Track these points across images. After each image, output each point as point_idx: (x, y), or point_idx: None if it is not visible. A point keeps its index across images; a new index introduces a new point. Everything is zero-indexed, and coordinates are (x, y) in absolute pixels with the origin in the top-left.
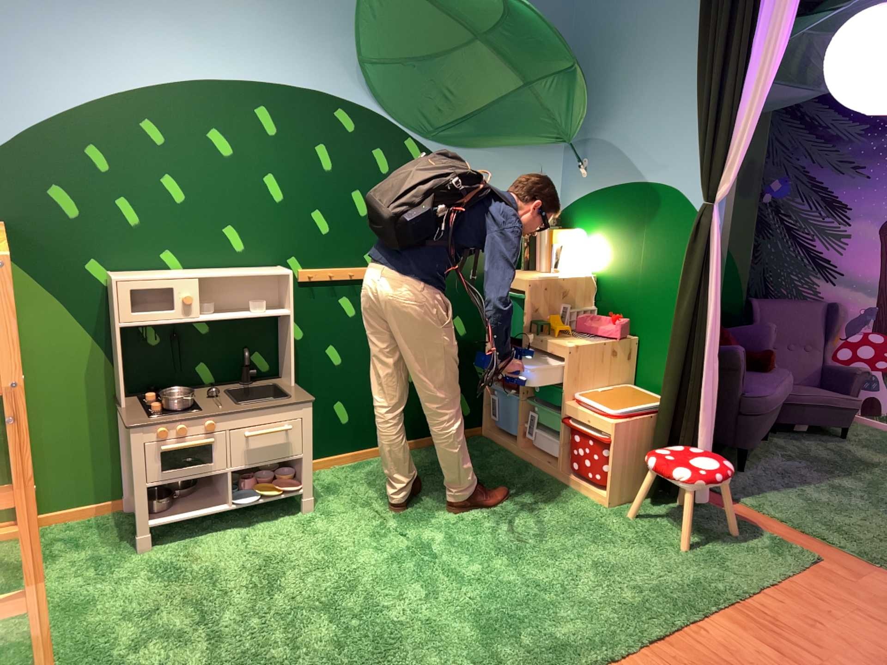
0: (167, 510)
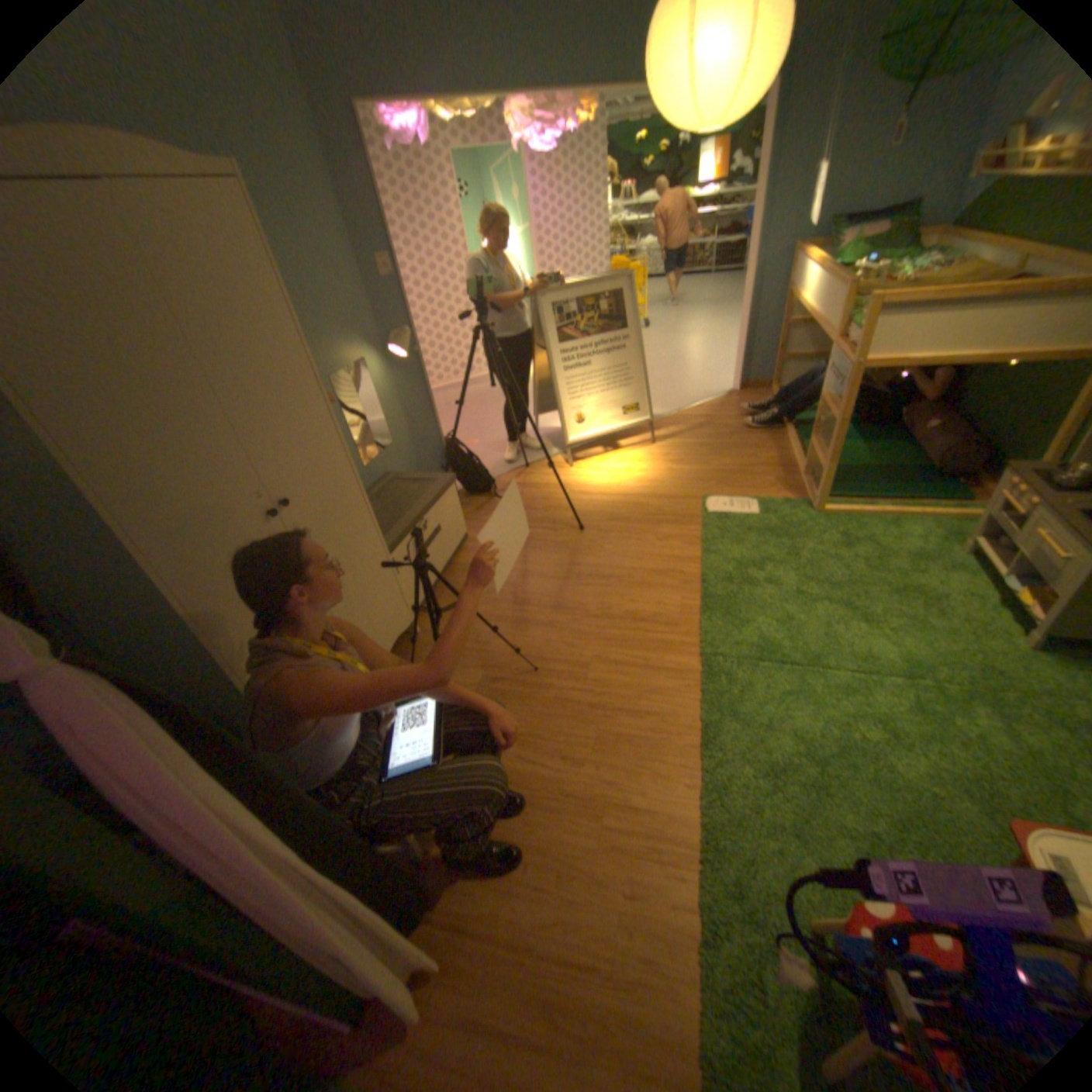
0: (993, 546)
